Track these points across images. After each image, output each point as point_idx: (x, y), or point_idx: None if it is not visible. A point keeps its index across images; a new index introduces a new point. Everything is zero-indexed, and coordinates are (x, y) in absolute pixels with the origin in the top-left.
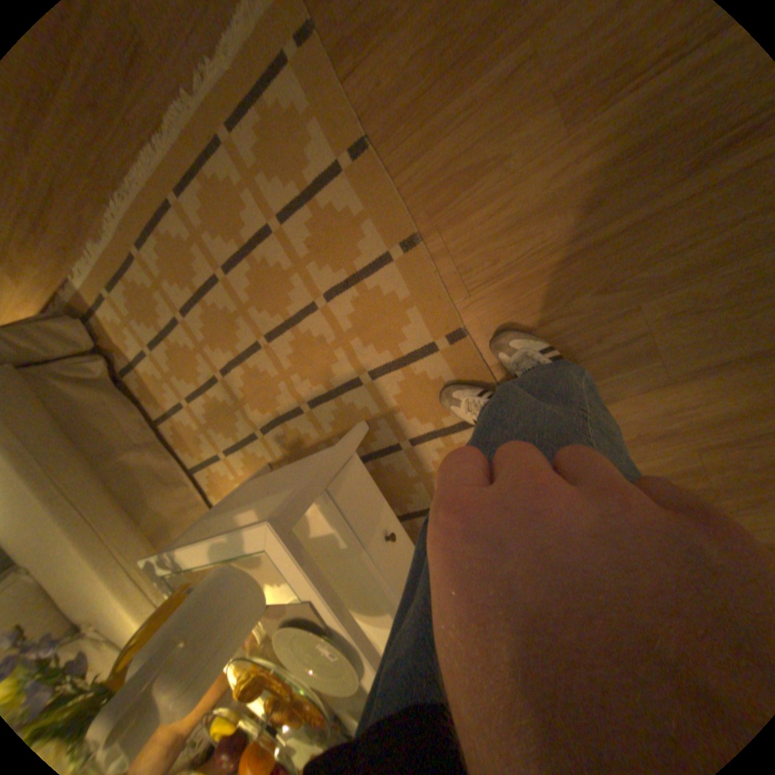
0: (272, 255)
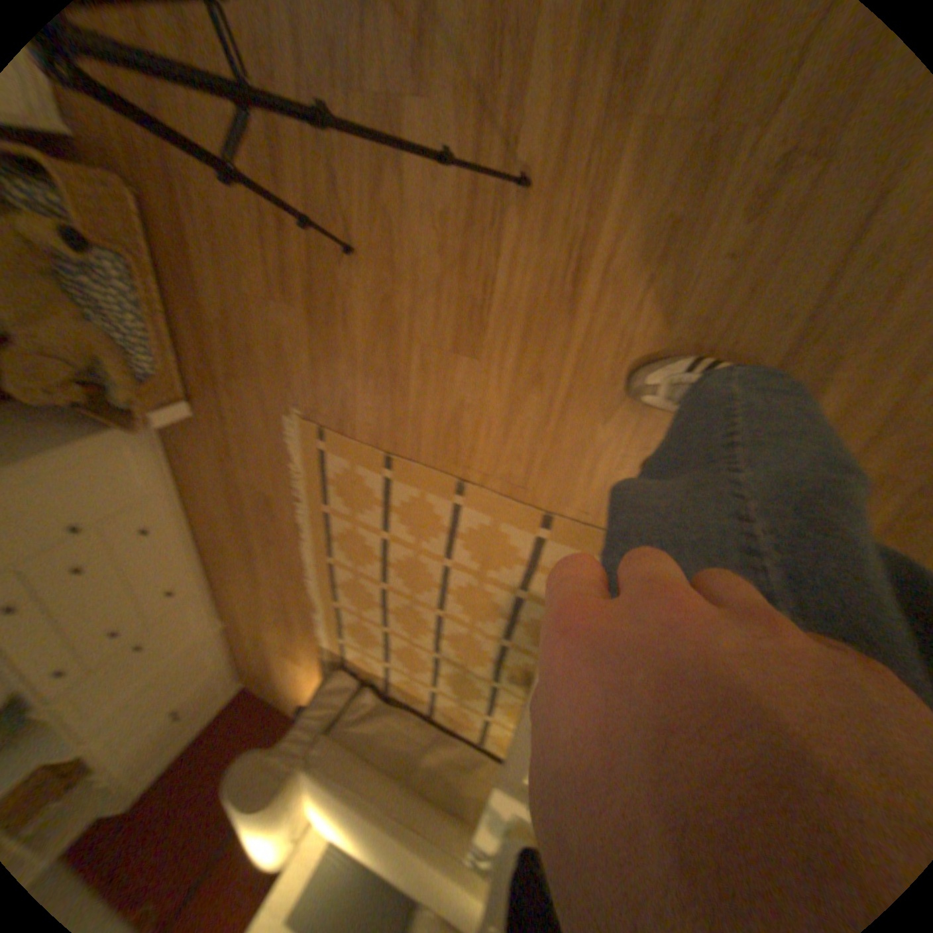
0: (396, 552)
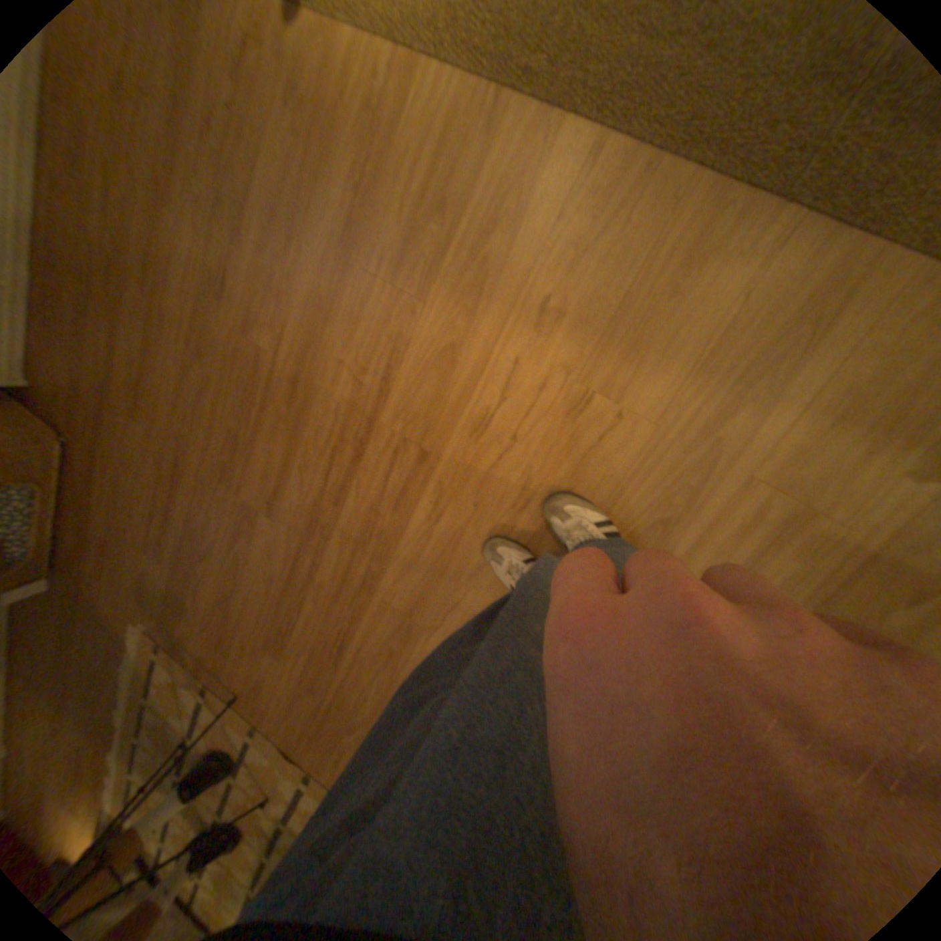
0: (188, 758)
